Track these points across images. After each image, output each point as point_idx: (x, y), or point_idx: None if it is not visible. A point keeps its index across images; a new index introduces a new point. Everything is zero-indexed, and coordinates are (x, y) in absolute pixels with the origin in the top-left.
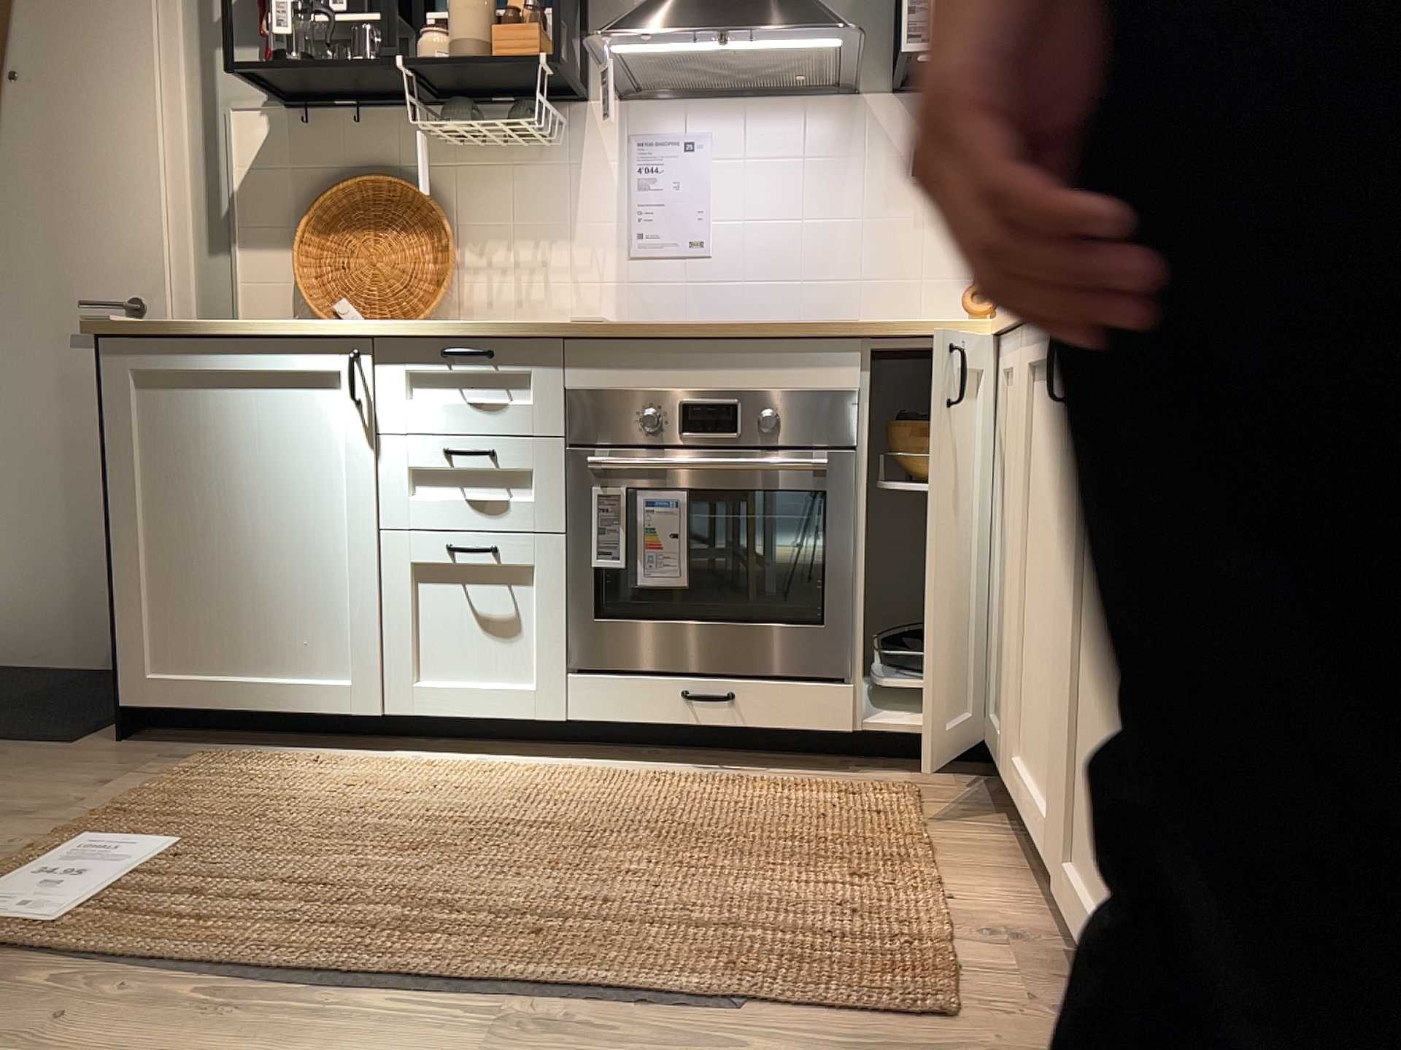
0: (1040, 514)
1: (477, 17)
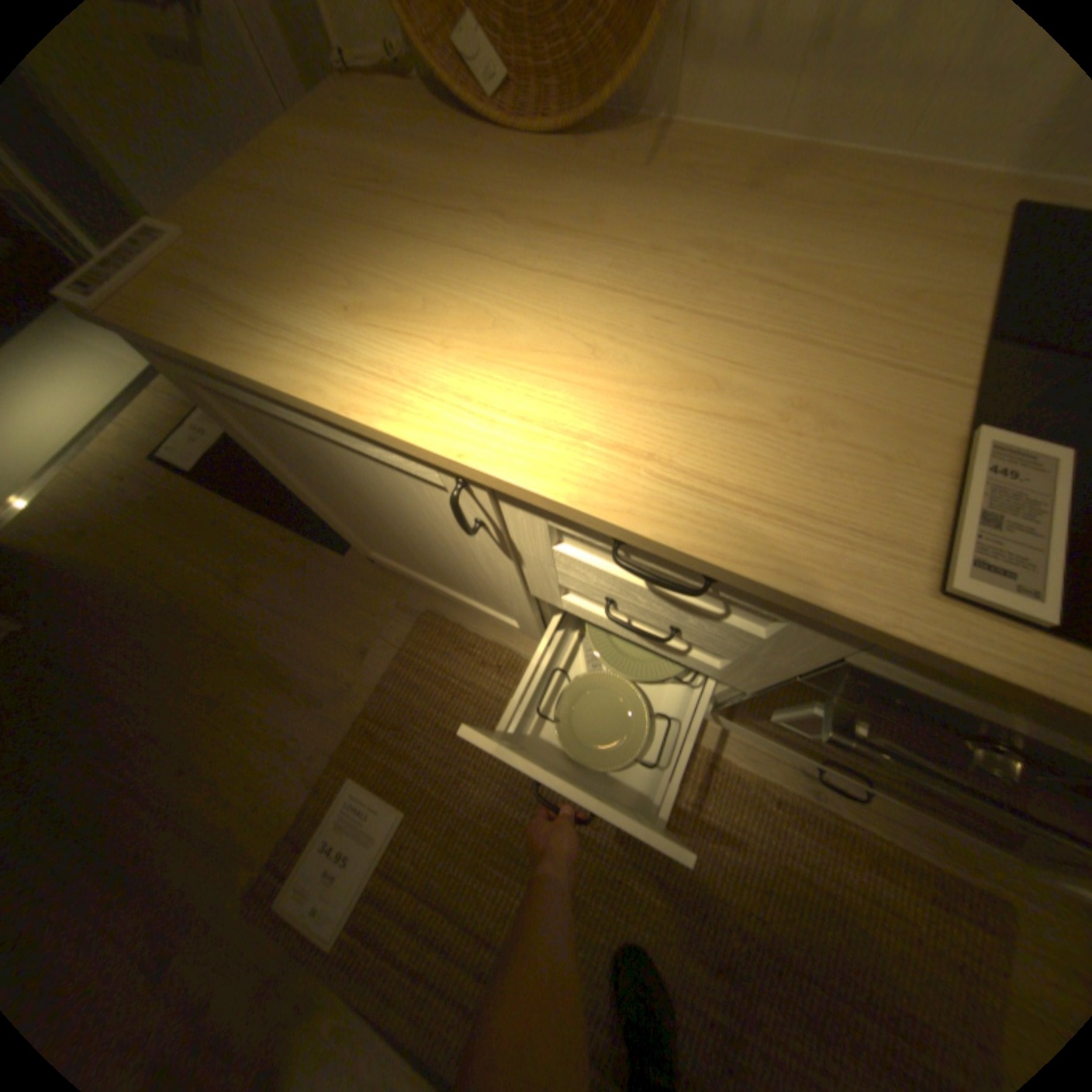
0: None
1: None
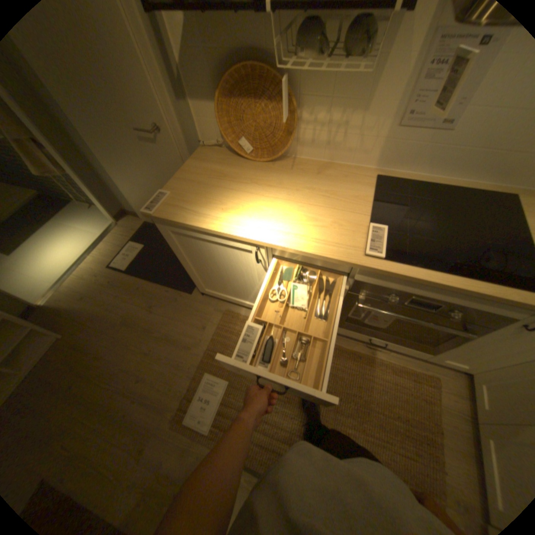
0: None
1: None
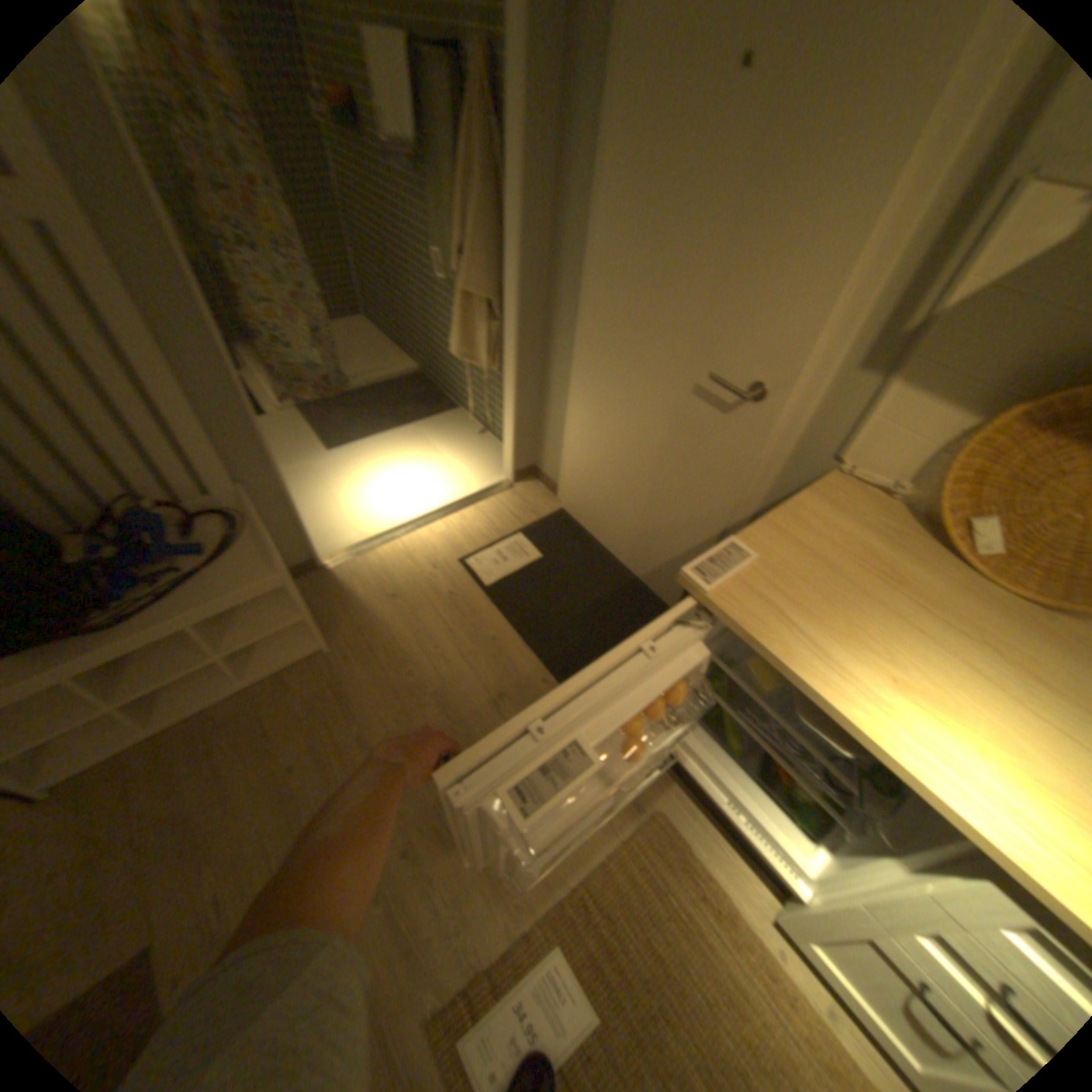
0: None
1: None
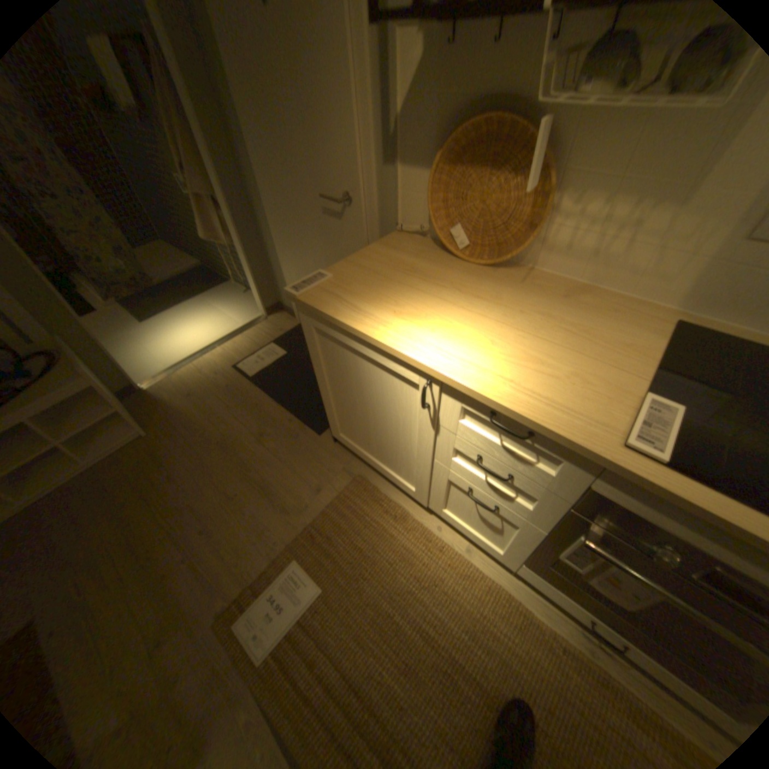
0: None
1: None
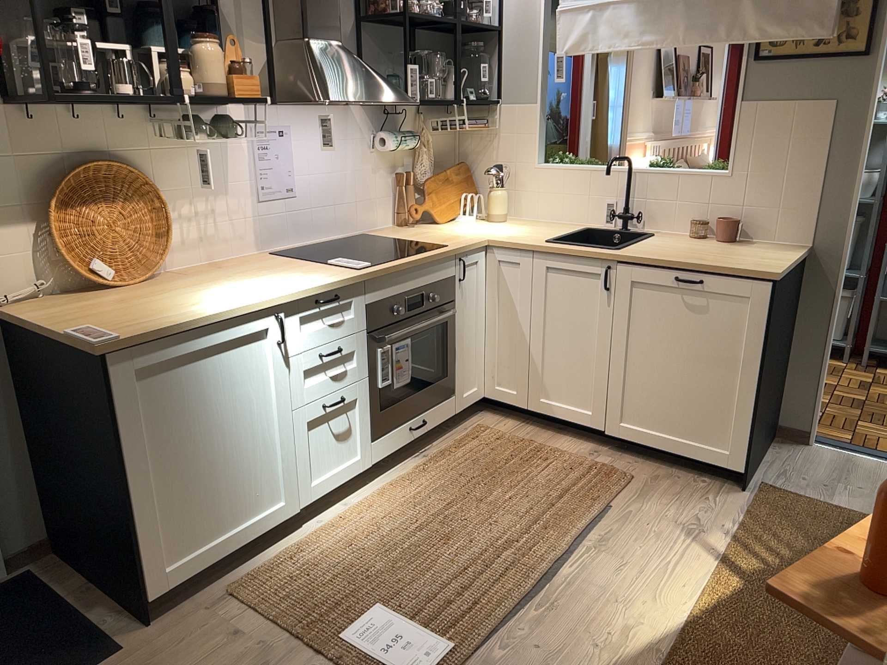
0: (553, 317)
1: (224, 68)
